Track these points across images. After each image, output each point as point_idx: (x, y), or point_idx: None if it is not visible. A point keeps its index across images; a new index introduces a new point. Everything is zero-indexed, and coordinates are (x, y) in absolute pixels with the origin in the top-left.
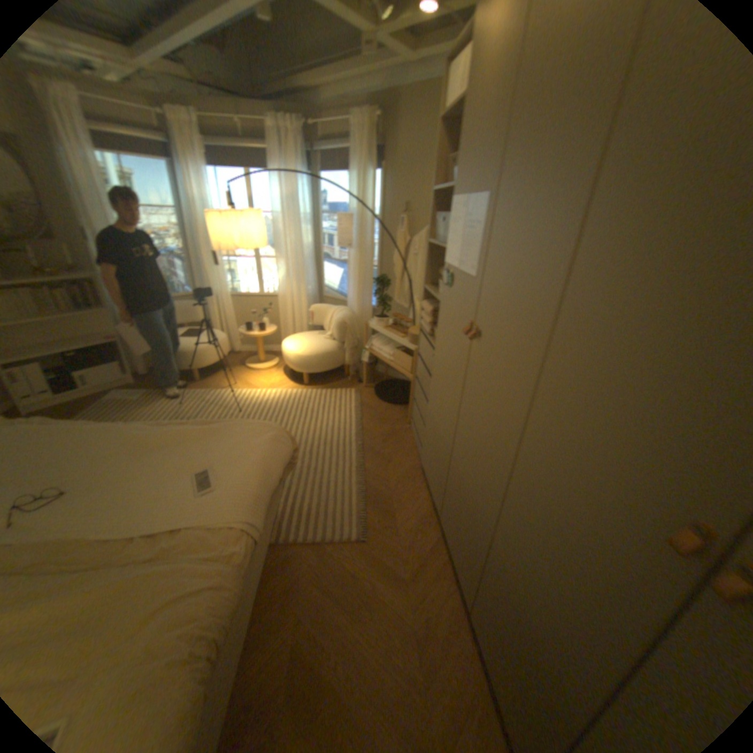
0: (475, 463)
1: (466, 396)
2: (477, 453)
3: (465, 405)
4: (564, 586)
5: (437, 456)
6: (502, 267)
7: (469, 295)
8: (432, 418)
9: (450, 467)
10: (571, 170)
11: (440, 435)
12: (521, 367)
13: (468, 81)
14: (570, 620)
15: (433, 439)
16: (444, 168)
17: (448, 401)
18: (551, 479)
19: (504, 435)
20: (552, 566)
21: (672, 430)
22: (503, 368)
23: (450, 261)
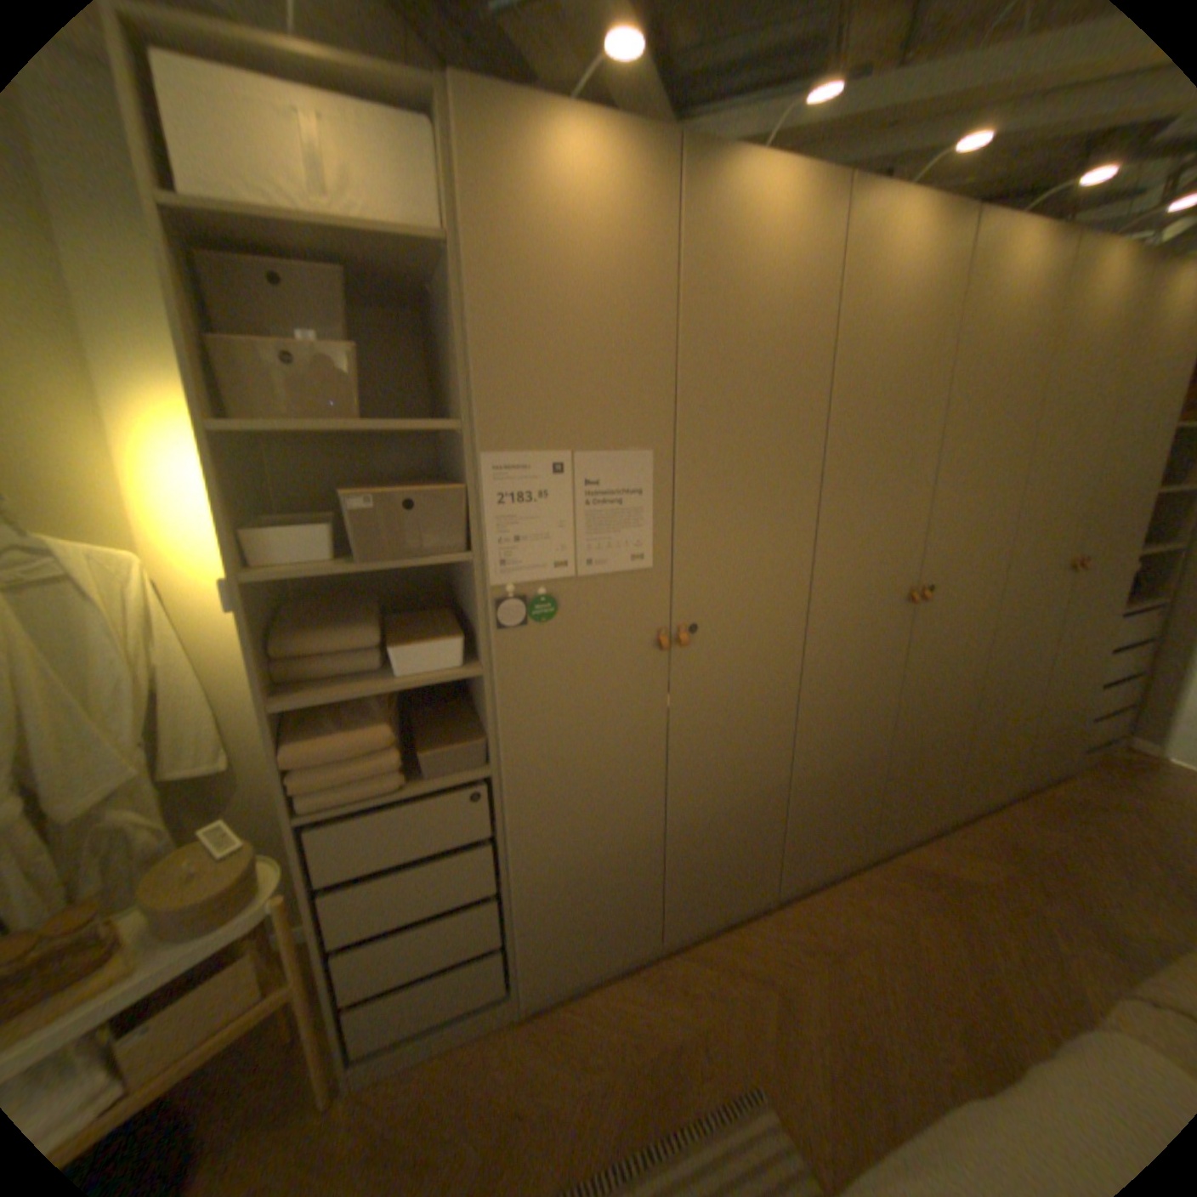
0: (739, 761)
1: (688, 719)
2: (740, 747)
3: (688, 733)
4: (867, 700)
5: (614, 894)
6: (726, 533)
7: (645, 596)
8: (561, 873)
9: (670, 848)
10: (804, 438)
11: (614, 855)
12: (789, 608)
13: (375, 198)
14: (875, 709)
15: (584, 892)
16: (201, 363)
17: (628, 779)
18: (842, 655)
19: (782, 682)
20: (857, 703)
21: (897, 562)
22: (762, 628)
23: (535, 572)
